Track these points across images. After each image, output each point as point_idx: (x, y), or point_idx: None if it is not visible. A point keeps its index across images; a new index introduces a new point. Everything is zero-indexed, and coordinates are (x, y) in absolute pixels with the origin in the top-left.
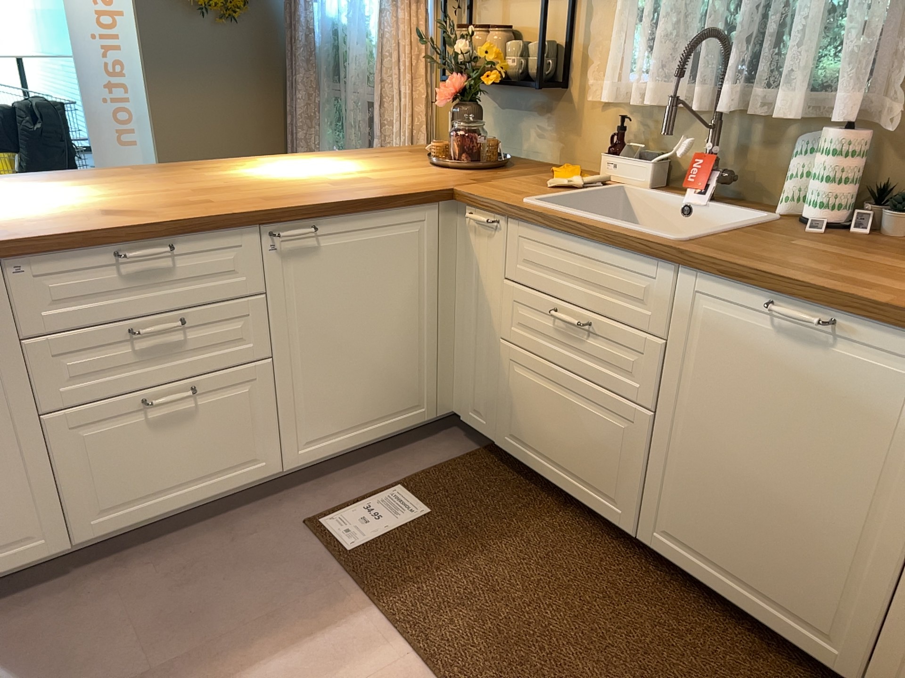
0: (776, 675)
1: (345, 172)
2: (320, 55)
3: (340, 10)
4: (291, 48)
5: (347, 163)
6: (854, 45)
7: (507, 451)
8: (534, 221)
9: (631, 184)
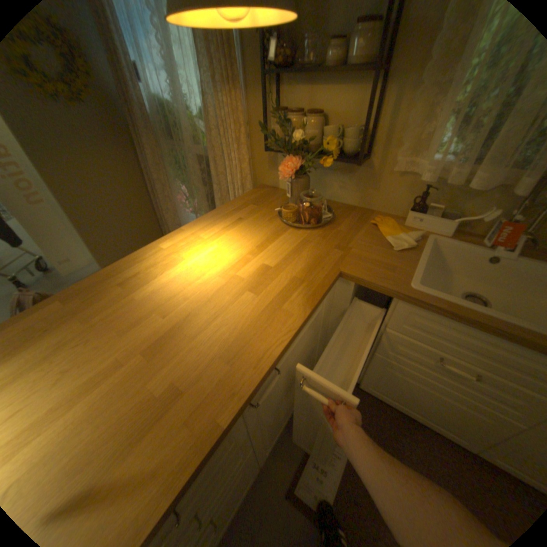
0: None
1: (241, 257)
2: (152, 120)
3: (161, 87)
4: (130, 117)
5: (229, 235)
6: None
7: (370, 393)
8: (438, 313)
9: (437, 231)
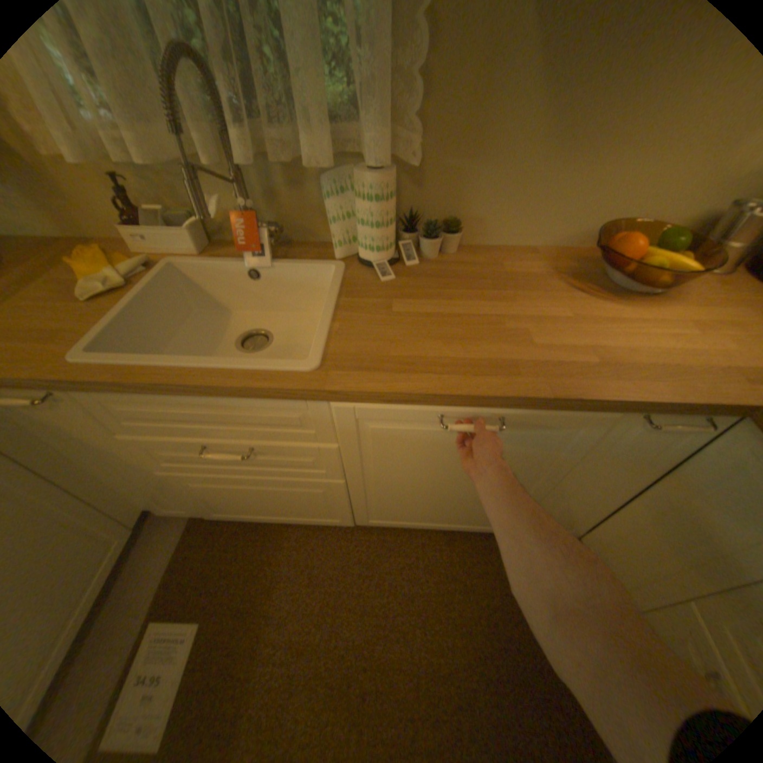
0: (466, 546)
1: None
2: None
3: None
4: None
5: None
6: (372, 59)
7: (219, 520)
8: (108, 392)
9: (175, 252)
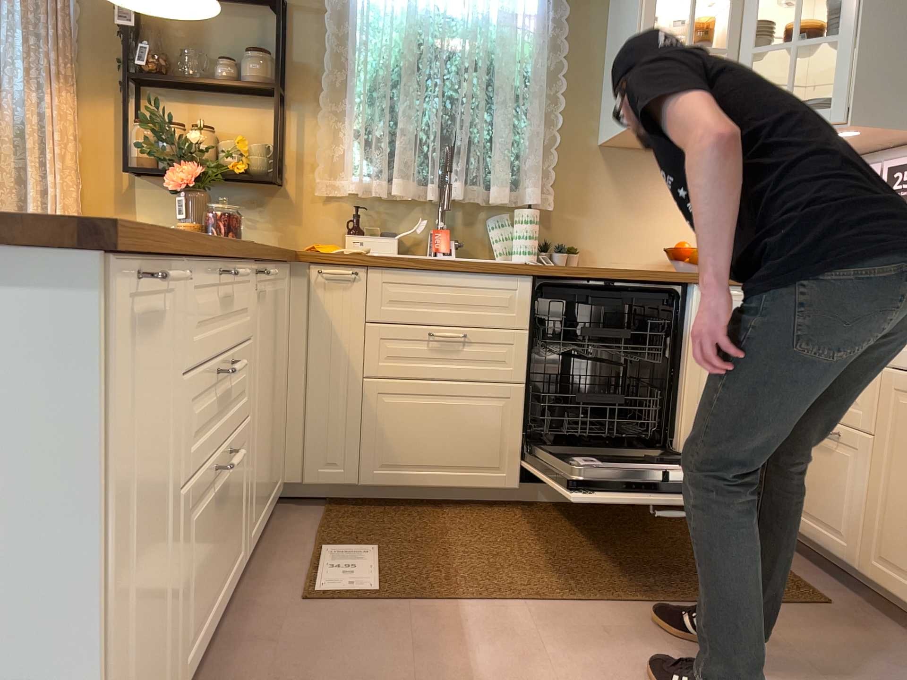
0: (636, 517)
1: None
2: None
3: None
4: None
5: None
6: (535, 159)
7: (375, 486)
8: (403, 266)
9: (381, 254)
